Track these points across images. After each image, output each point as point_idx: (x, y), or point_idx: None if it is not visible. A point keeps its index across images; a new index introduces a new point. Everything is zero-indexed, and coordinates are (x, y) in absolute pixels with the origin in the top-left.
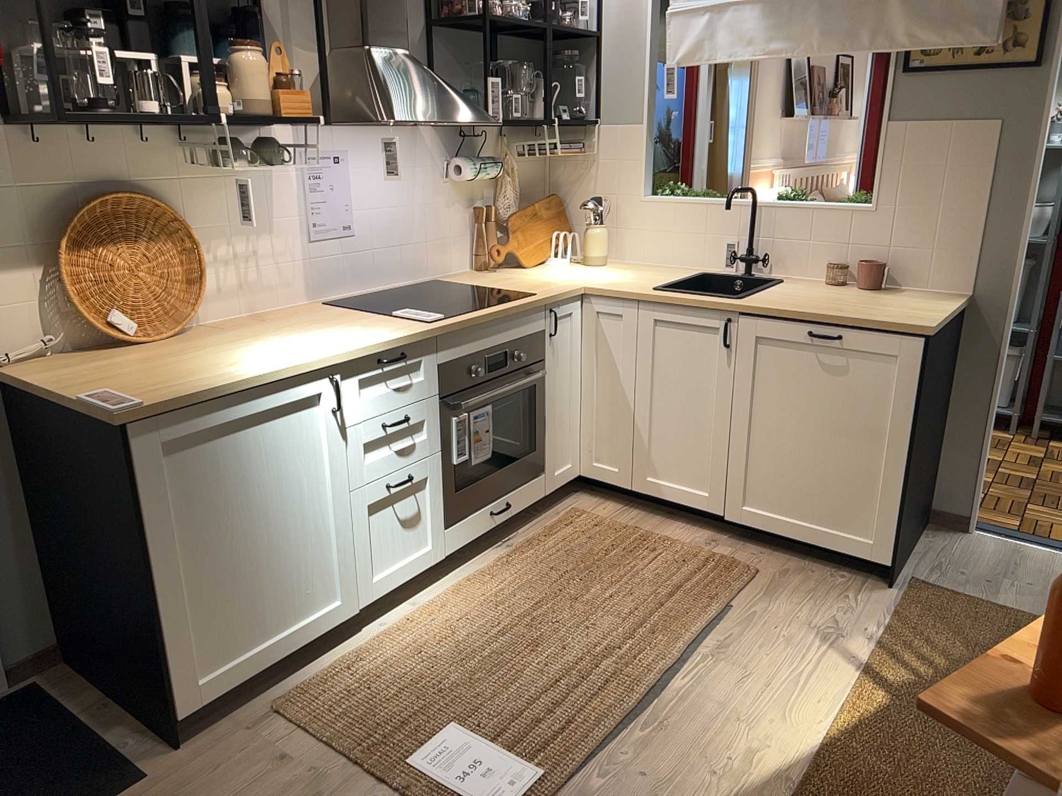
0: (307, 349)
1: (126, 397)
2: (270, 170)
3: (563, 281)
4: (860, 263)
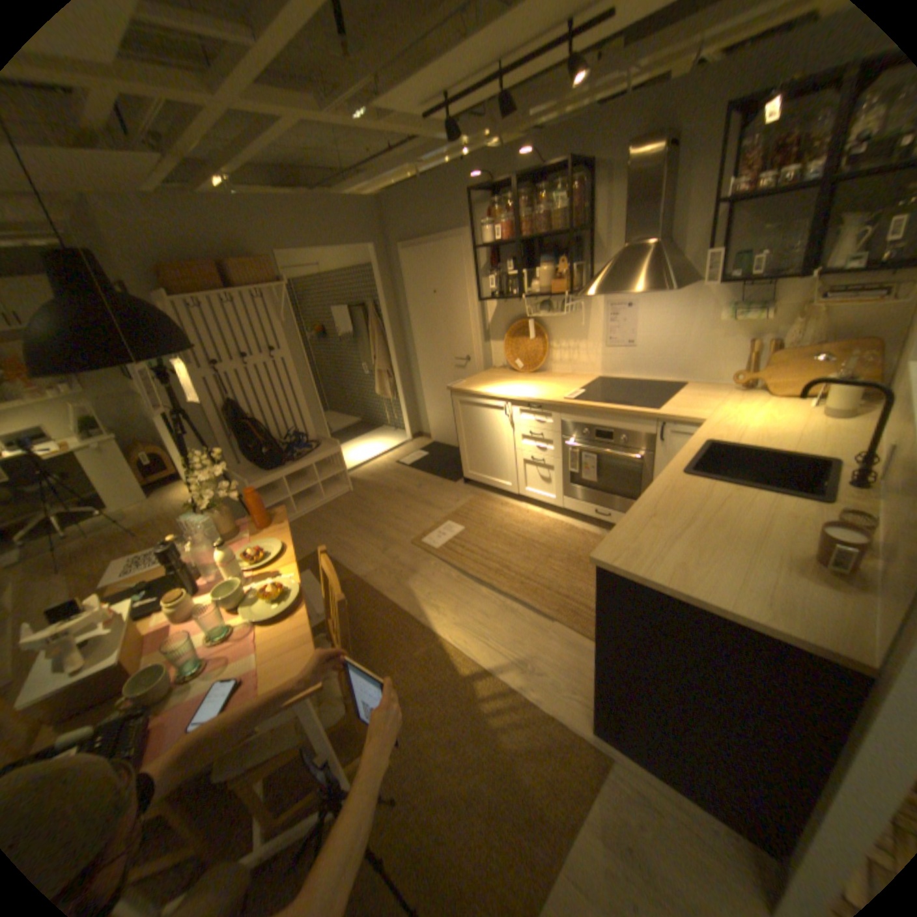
0: (514, 390)
1: (456, 385)
2: (588, 310)
3: (720, 412)
4: (835, 525)
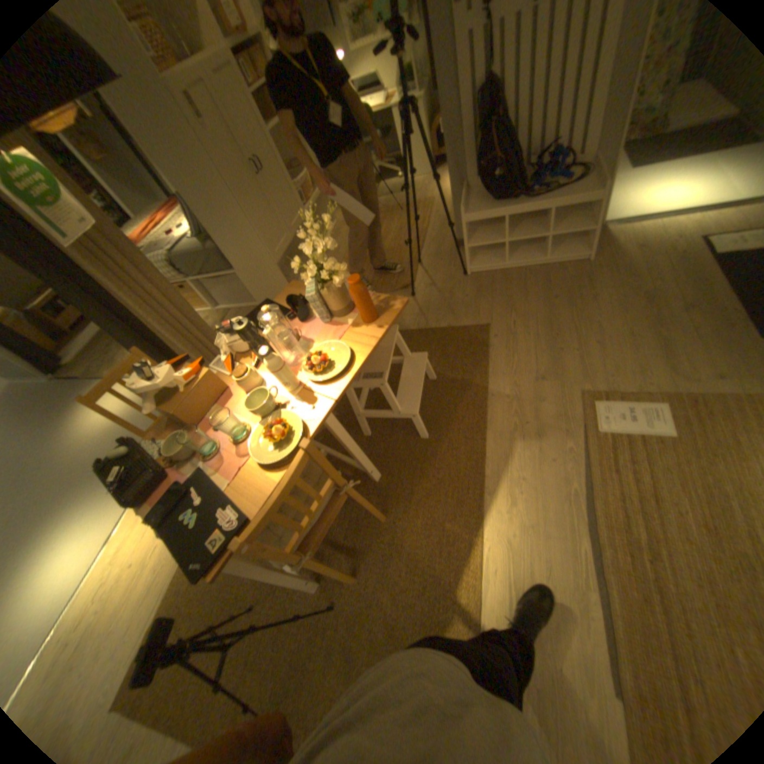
0: None
1: None
2: None
3: None
4: None
